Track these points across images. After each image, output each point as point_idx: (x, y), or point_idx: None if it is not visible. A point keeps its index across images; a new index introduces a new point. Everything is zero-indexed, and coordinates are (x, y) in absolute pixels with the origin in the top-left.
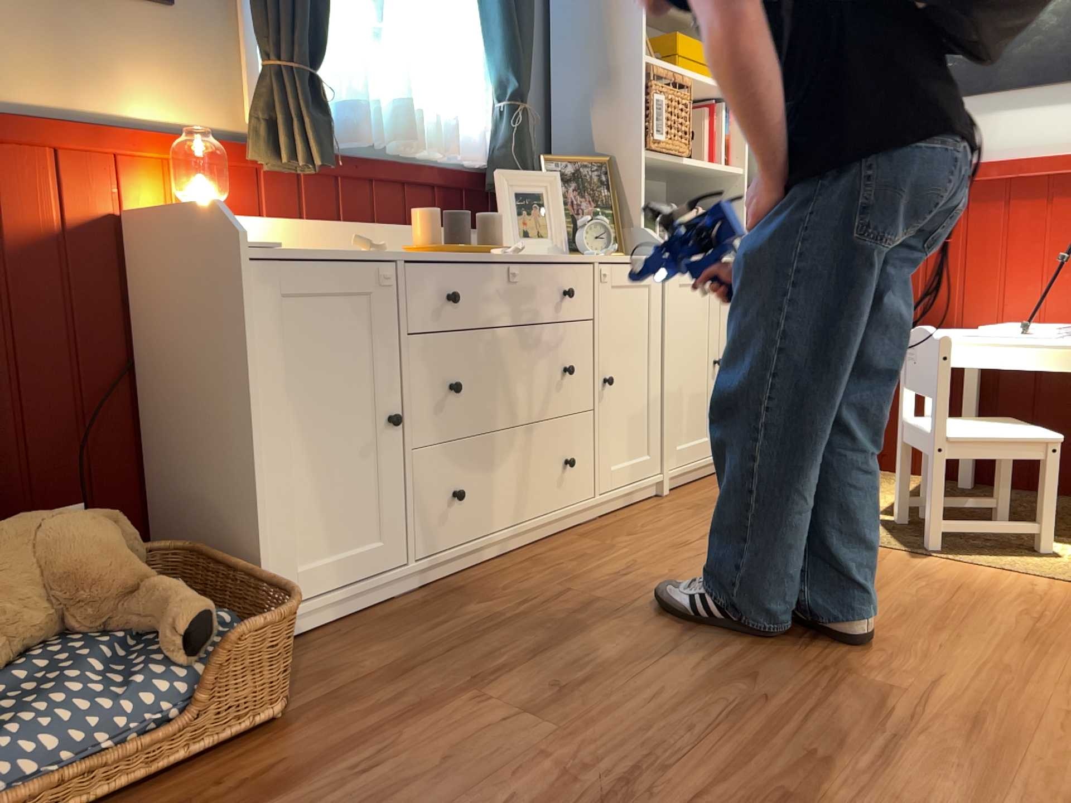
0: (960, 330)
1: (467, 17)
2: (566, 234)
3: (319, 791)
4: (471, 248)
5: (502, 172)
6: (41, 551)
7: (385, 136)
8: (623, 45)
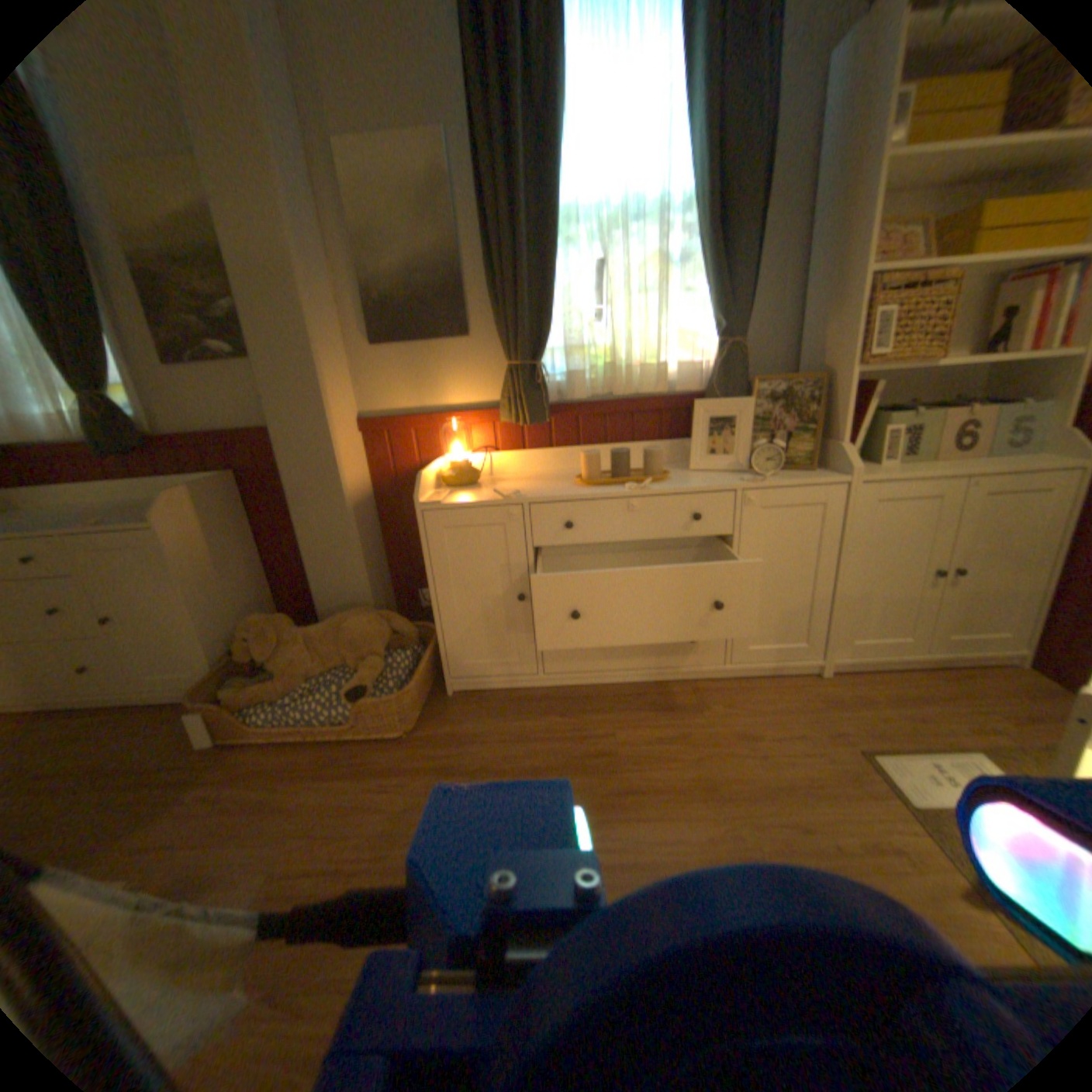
0: None
1: (695, 269)
2: (747, 454)
3: (362, 788)
4: (614, 482)
5: (711, 398)
6: (344, 631)
7: (605, 386)
8: (856, 257)
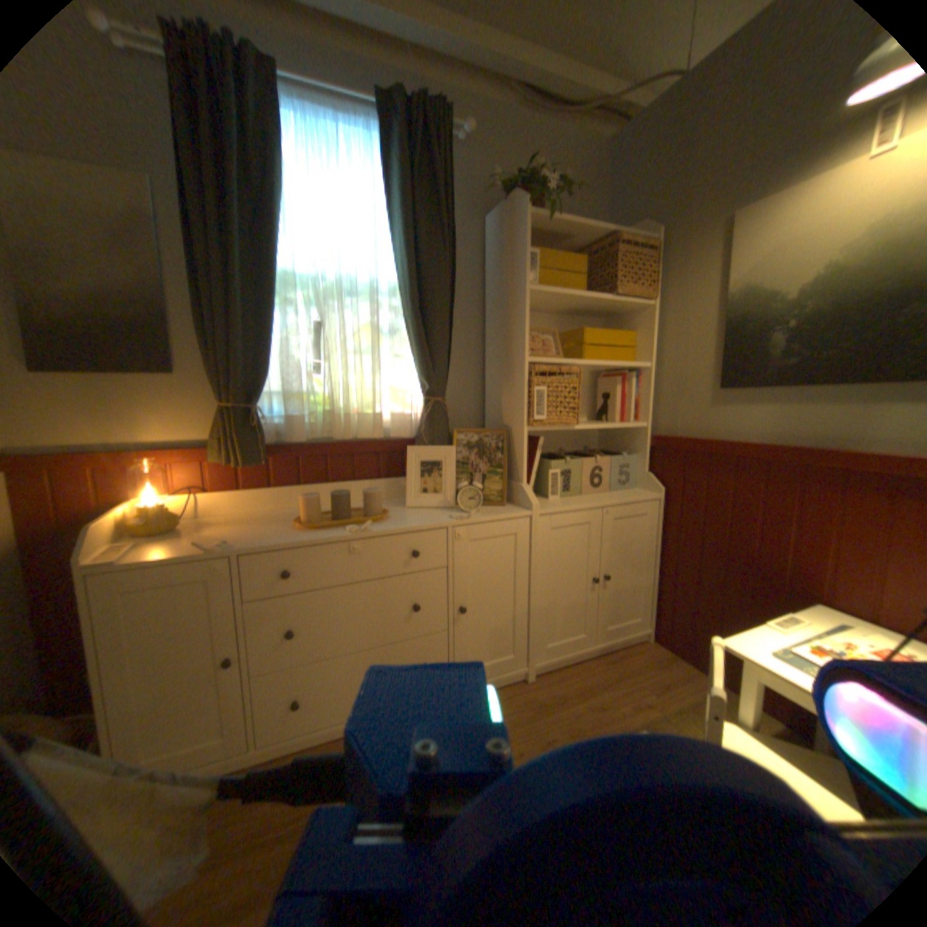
0: (829, 611)
1: (401, 341)
2: (453, 493)
3: None
4: (335, 524)
5: (420, 444)
6: None
7: (325, 431)
8: (516, 350)
